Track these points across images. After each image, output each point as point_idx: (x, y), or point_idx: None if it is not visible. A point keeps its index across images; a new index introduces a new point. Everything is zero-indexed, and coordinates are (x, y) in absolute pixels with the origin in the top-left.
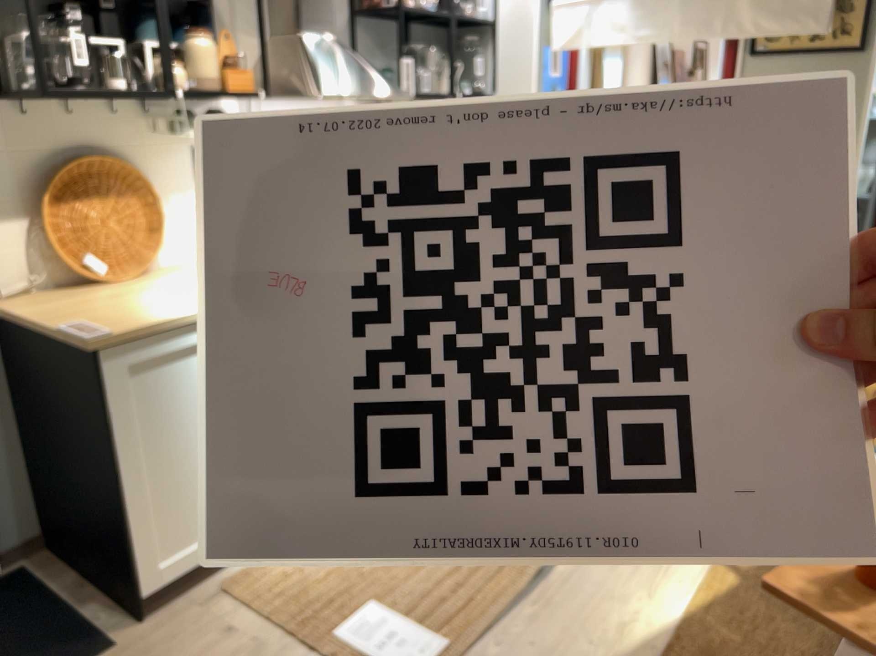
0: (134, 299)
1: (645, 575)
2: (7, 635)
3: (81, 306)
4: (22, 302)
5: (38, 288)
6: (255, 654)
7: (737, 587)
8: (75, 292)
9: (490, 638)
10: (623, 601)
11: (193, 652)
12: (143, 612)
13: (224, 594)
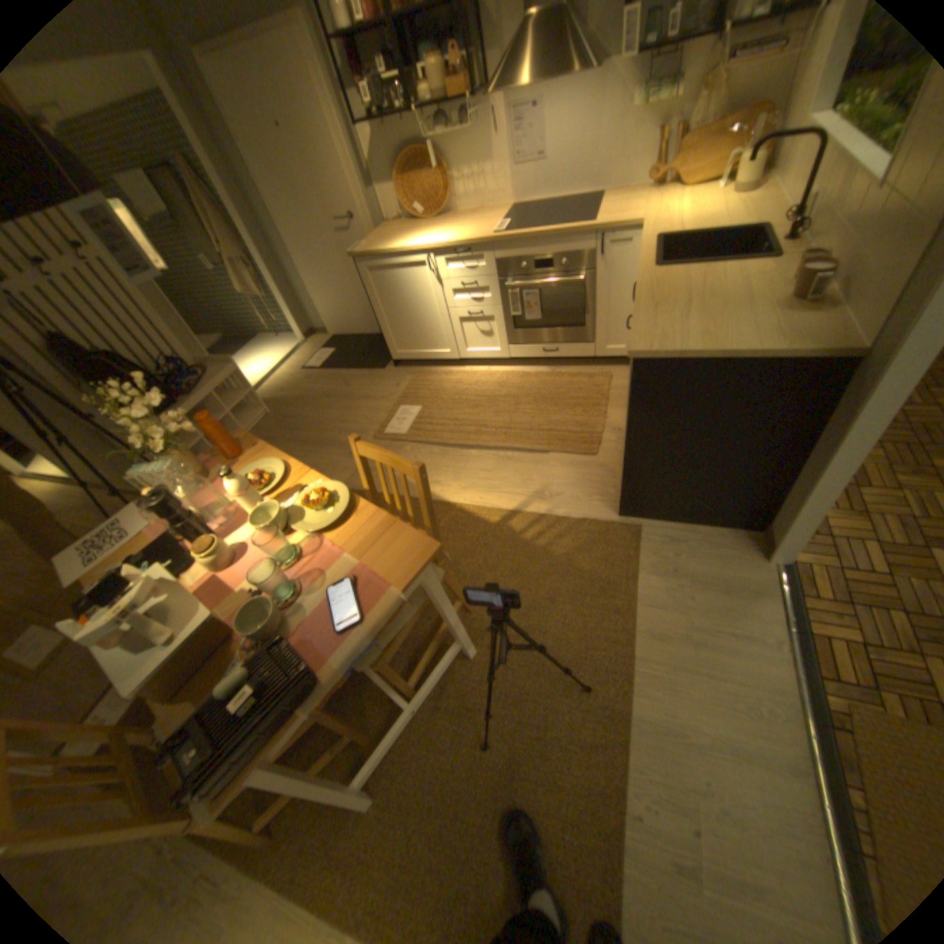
0: (401, 233)
1: (480, 482)
2: (381, 350)
3: (387, 232)
4: (389, 224)
5: (403, 217)
6: (389, 395)
7: (486, 520)
8: (407, 222)
9: (415, 444)
10: (456, 478)
11: (386, 383)
12: (400, 364)
13: (414, 374)
